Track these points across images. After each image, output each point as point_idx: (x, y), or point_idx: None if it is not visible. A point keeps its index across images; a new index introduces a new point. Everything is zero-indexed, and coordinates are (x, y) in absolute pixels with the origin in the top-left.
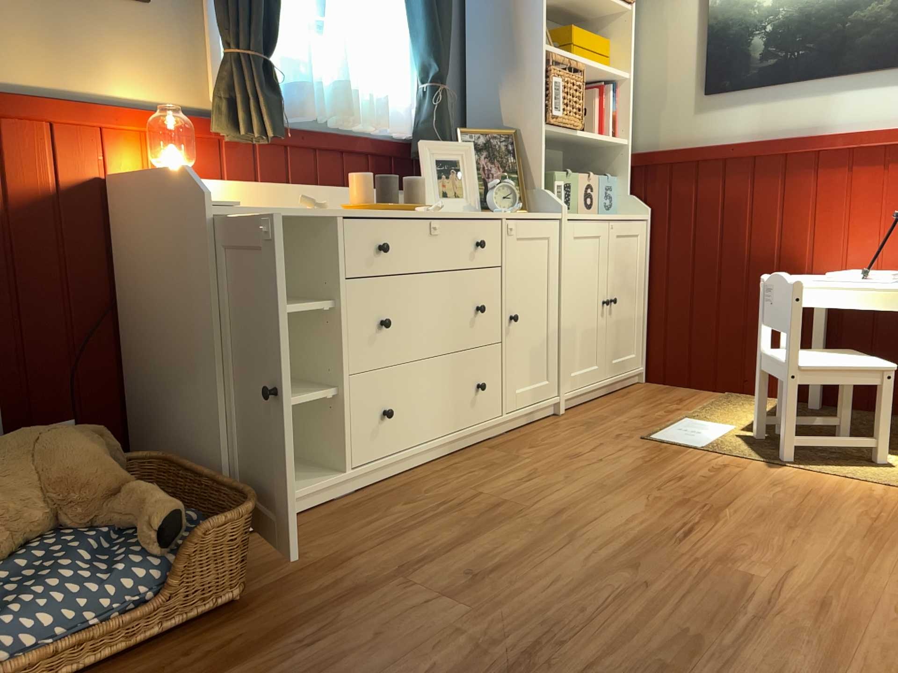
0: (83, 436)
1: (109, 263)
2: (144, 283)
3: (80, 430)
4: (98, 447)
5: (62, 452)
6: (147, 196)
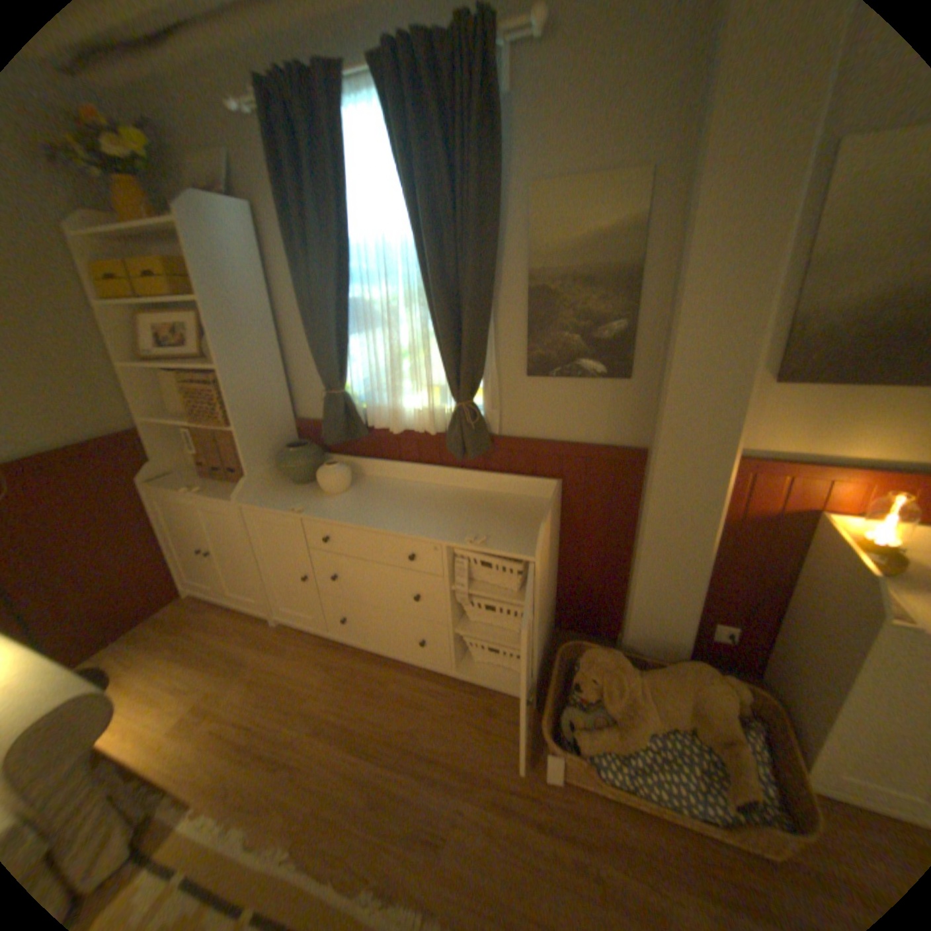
0: (729, 696)
1: (802, 559)
2: (819, 599)
3: (730, 686)
4: (735, 706)
5: (713, 702)
6: (845, 559)
